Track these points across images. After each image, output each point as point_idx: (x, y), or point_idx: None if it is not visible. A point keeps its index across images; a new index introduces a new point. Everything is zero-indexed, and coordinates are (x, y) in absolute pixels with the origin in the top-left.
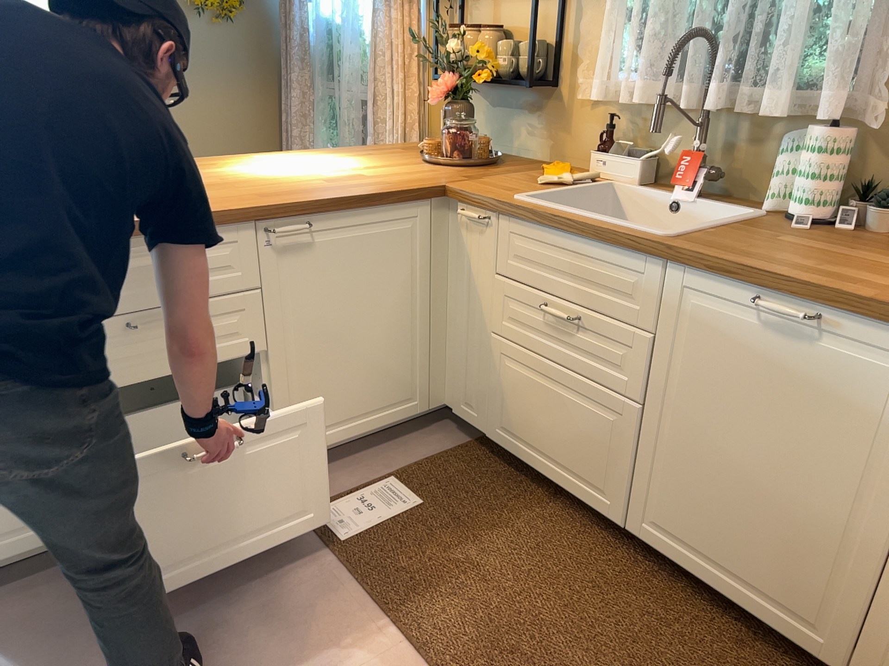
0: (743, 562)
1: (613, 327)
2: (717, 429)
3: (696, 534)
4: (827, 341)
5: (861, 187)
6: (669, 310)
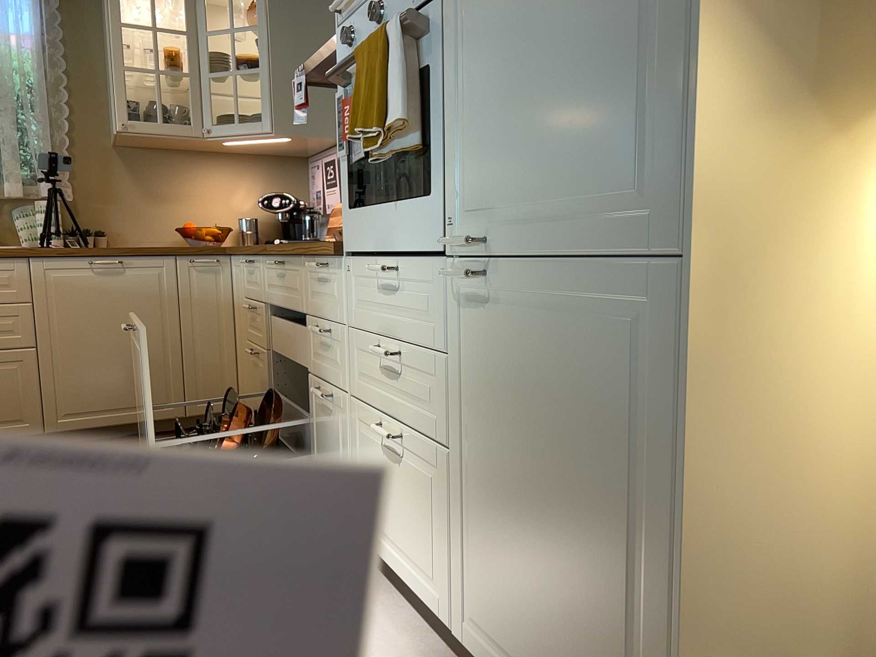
0: (125, 398)
1: (0, 309)
2: (89, 336)
3: (95, 401)
4: (128, 271)
5: (68, 231)
6: (40, 284)
